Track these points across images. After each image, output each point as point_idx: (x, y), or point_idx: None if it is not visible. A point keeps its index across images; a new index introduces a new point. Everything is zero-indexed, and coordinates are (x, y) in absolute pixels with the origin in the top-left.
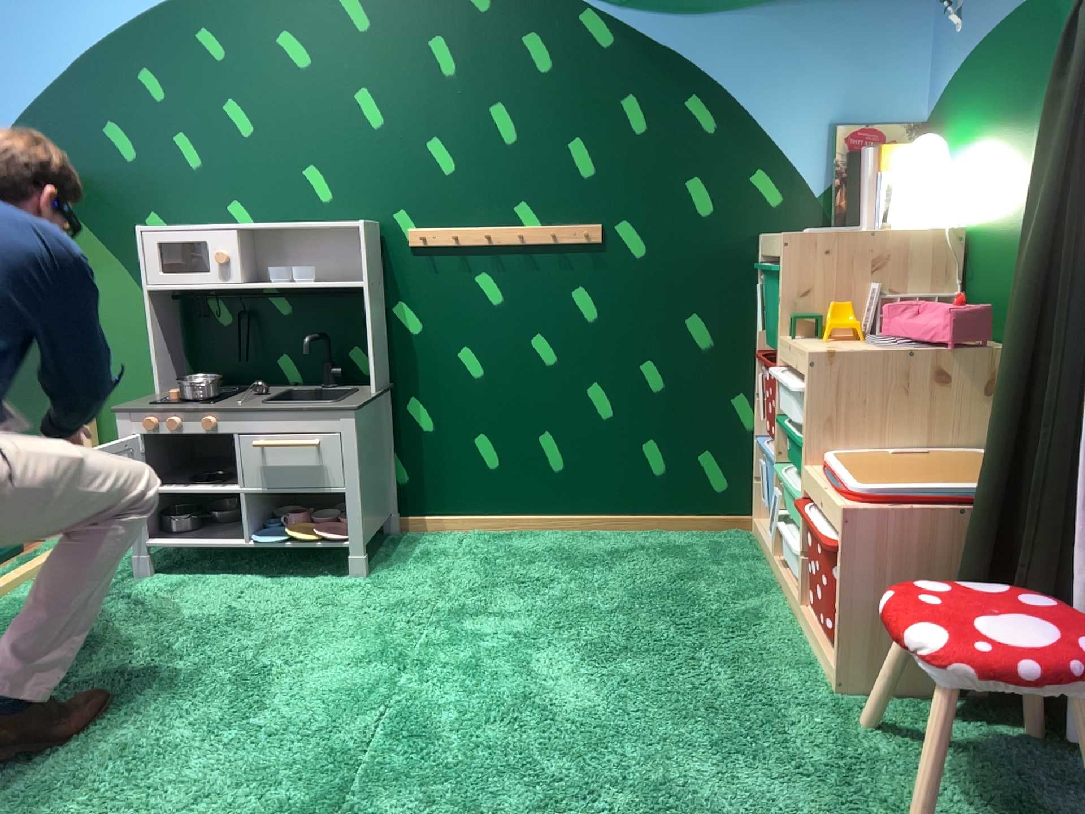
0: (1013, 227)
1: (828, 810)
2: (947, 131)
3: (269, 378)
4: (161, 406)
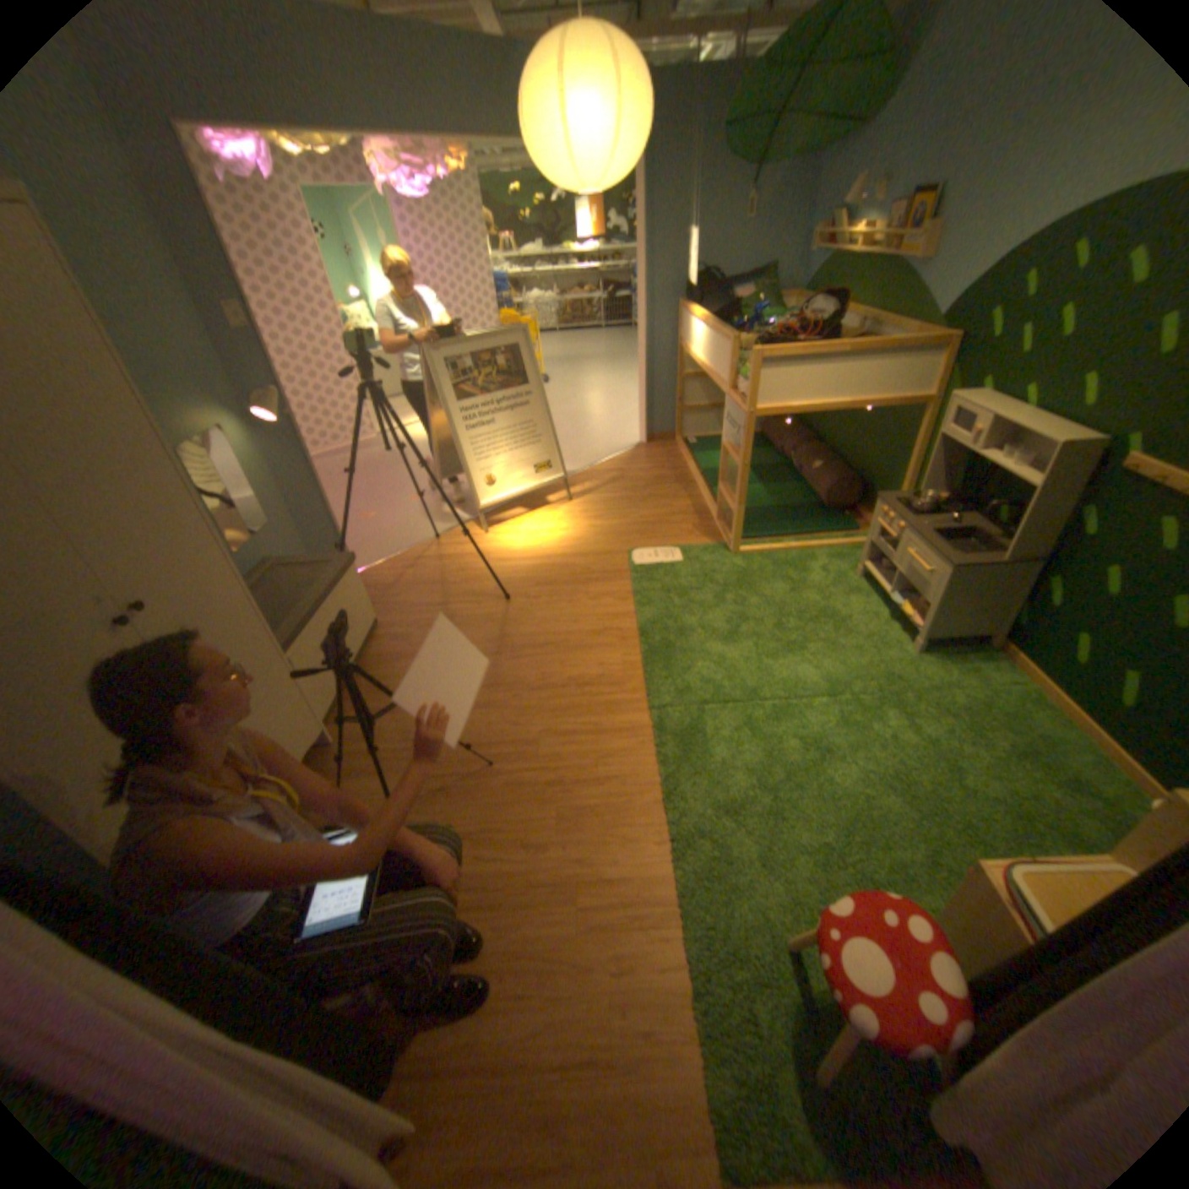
0: None
1: (794, 898)
2: None
3: (989, 512)
4: (892, 506)
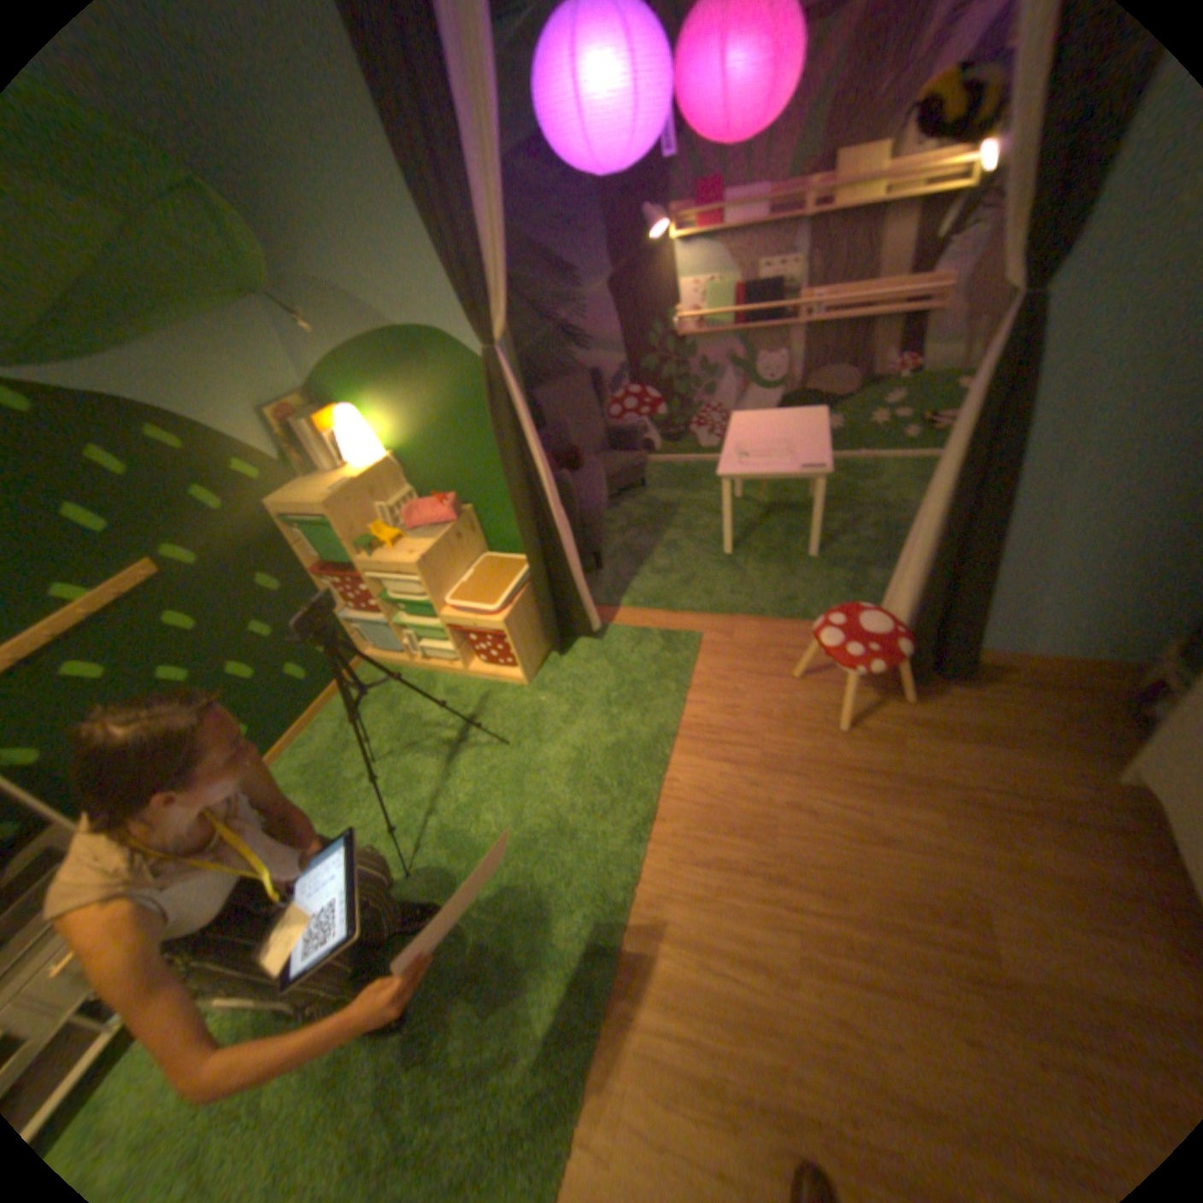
0: (434, 451)
1: (588, 719)
2: (335, 396)
3: None
4: None
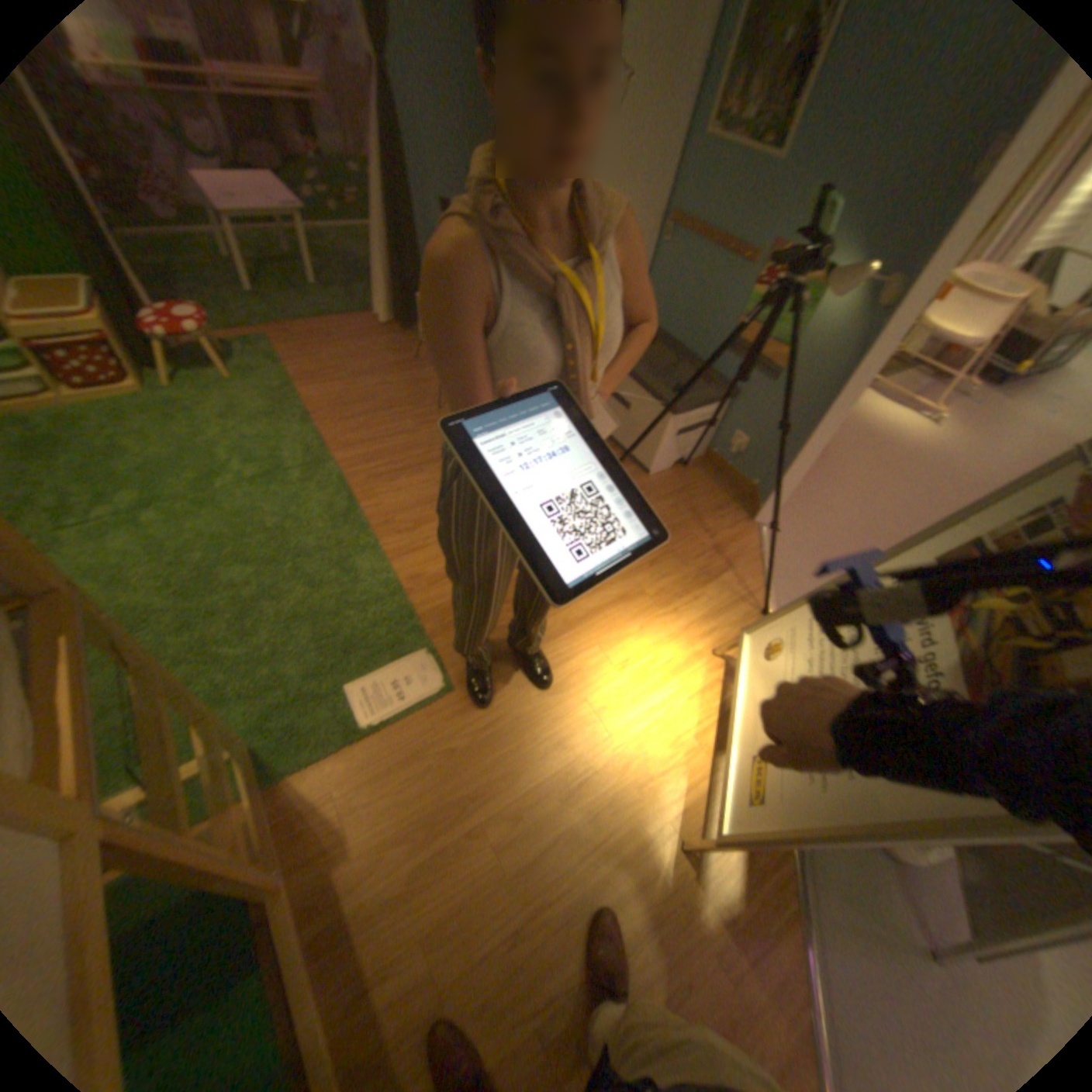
0: None
1: (220, 392)
2: None
3: None
4: None
